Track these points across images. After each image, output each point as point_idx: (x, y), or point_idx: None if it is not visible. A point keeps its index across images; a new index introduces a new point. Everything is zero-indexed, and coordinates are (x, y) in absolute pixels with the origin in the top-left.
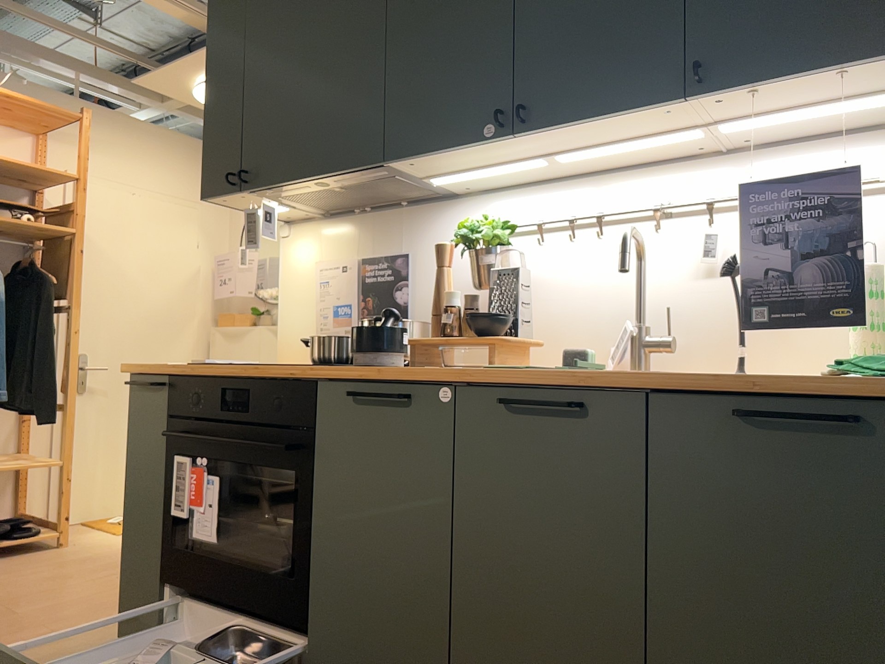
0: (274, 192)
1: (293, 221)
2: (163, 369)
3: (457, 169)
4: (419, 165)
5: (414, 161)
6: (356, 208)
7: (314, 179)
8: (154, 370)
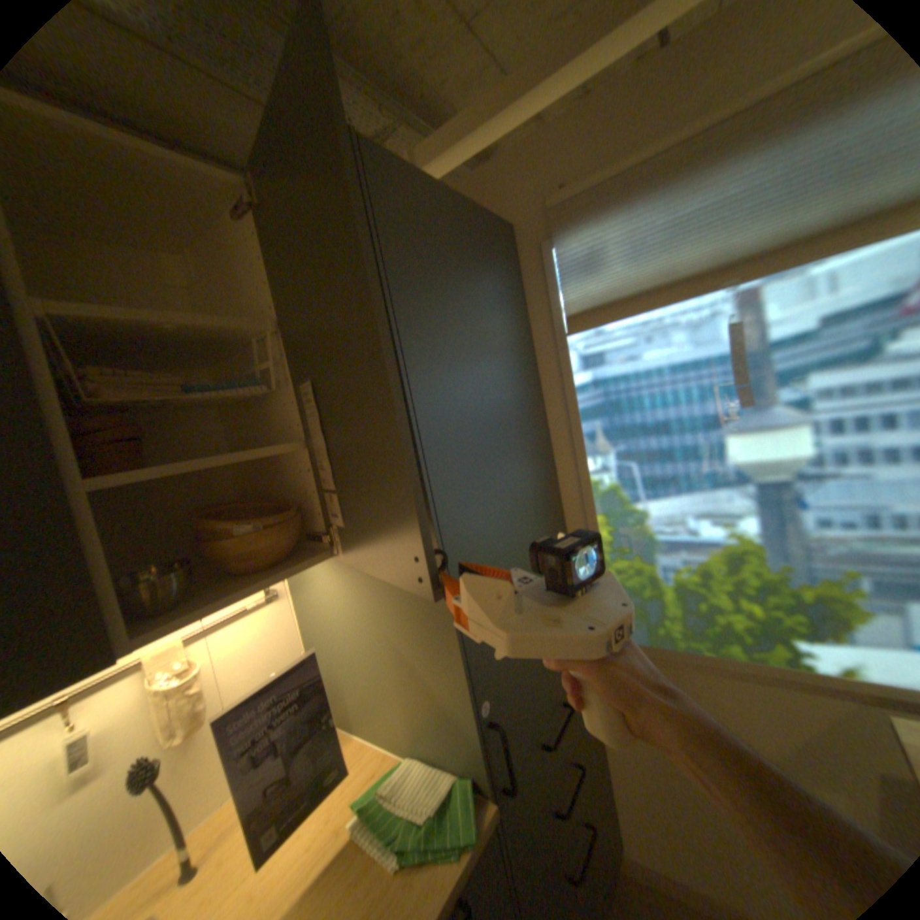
0: None
1: None
2: None
3: None
4: None
5: None
6: None
7: None
8: None
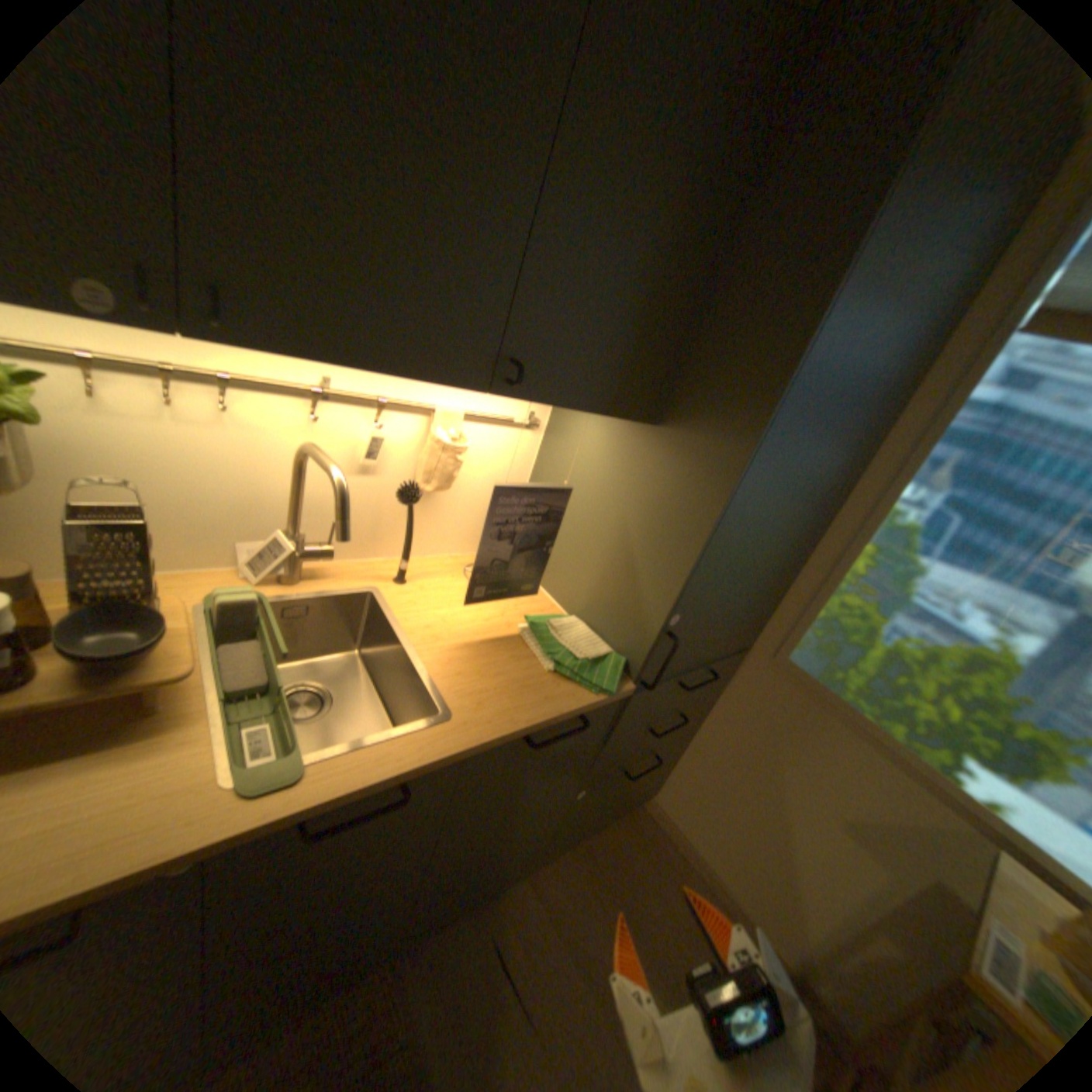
0: None
1: None
2: None
3: None
4: None
5: None
6: None
7: None
8: None
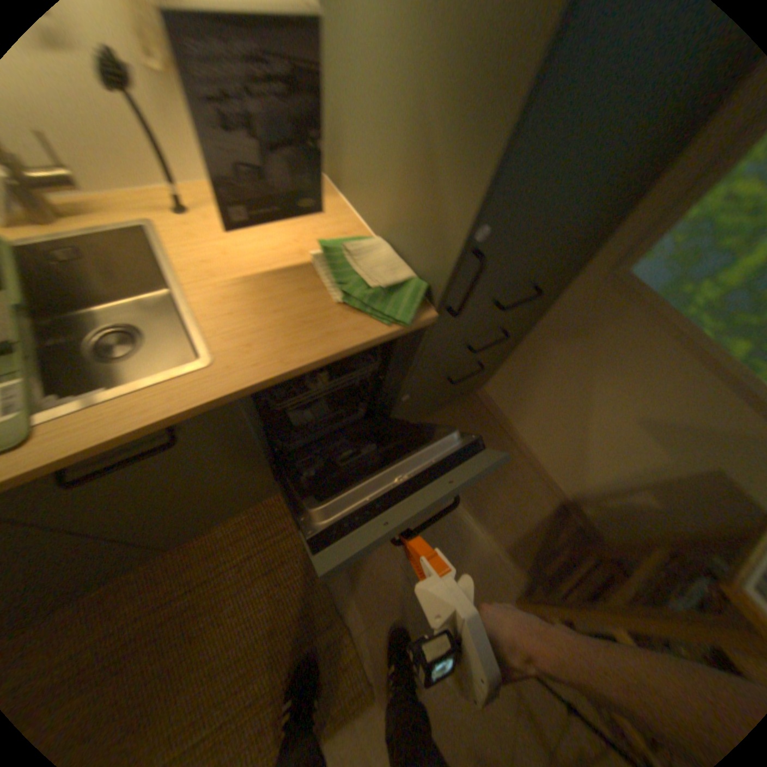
0: None
1: None
2: None
3: None
4: None
5: None
6: None
7: None
8: None
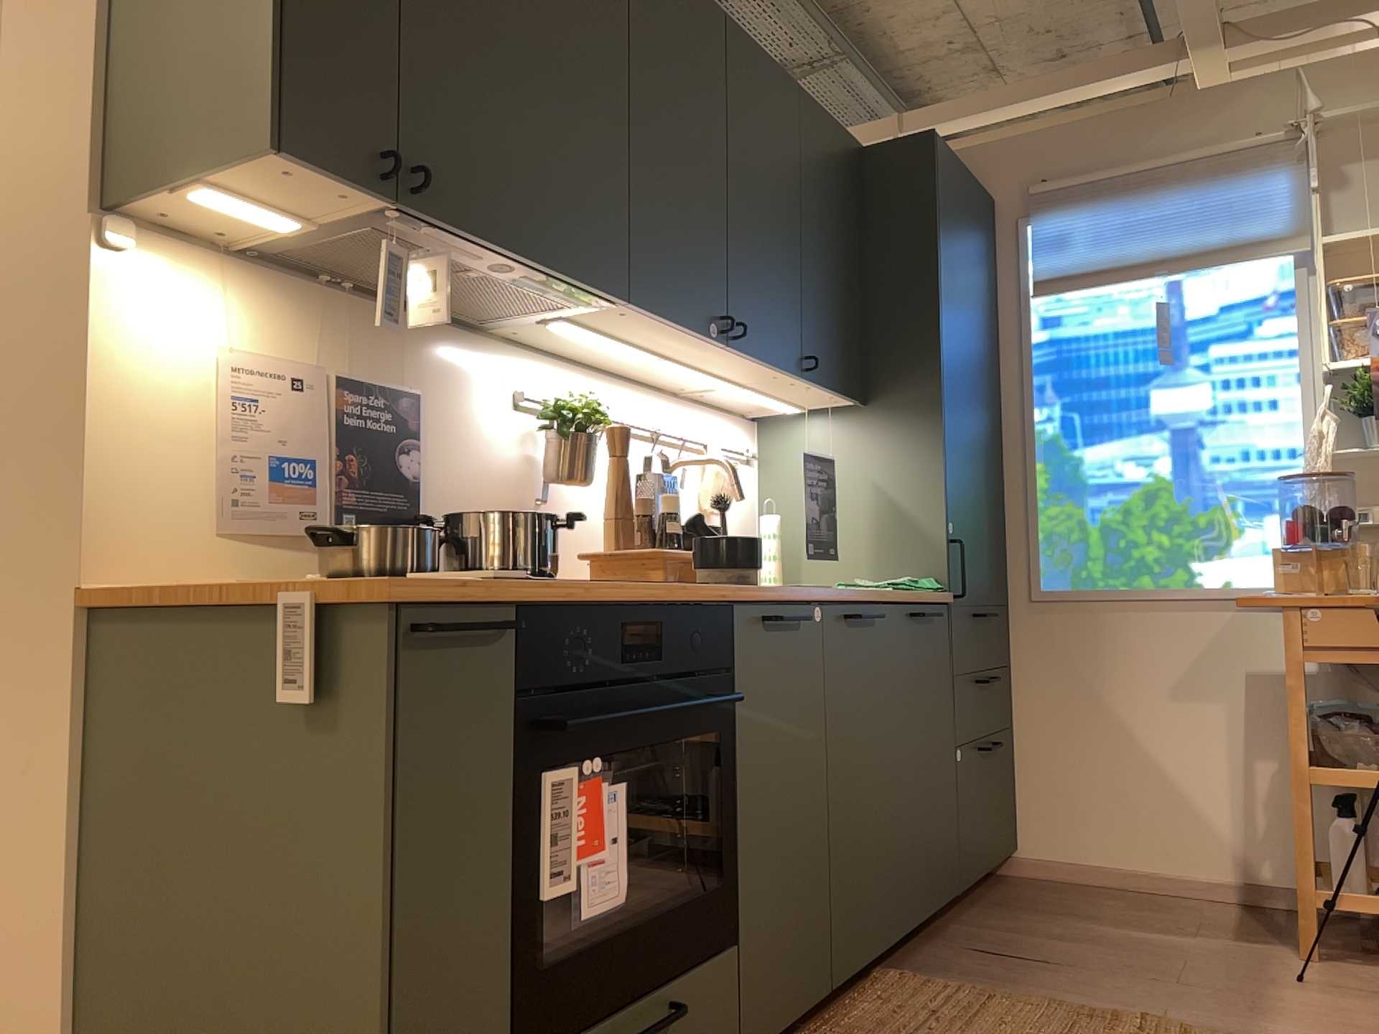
0: (418, 231)
1: (133, 219)
2: (520, 591)
3: (600, 327)
4: (614, 314)
5: (631, 312)
6: (331, 276)
7: (525, 263)
8: (490, 594)
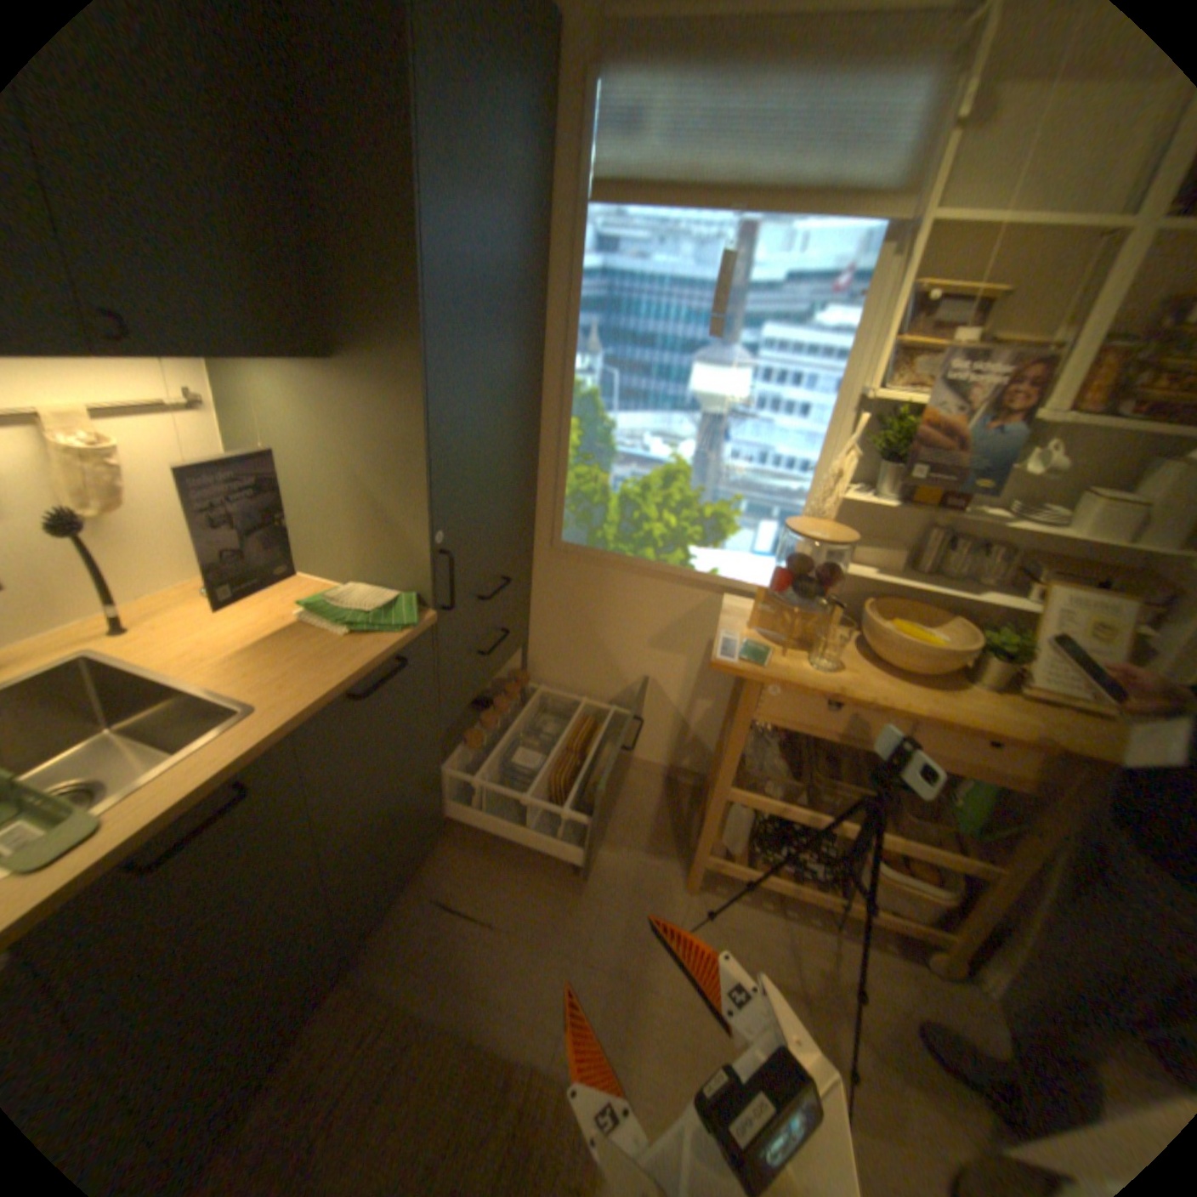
0: None
1: None
2: None
3: None
4: None
5: None
6: None
7: None
8: None
